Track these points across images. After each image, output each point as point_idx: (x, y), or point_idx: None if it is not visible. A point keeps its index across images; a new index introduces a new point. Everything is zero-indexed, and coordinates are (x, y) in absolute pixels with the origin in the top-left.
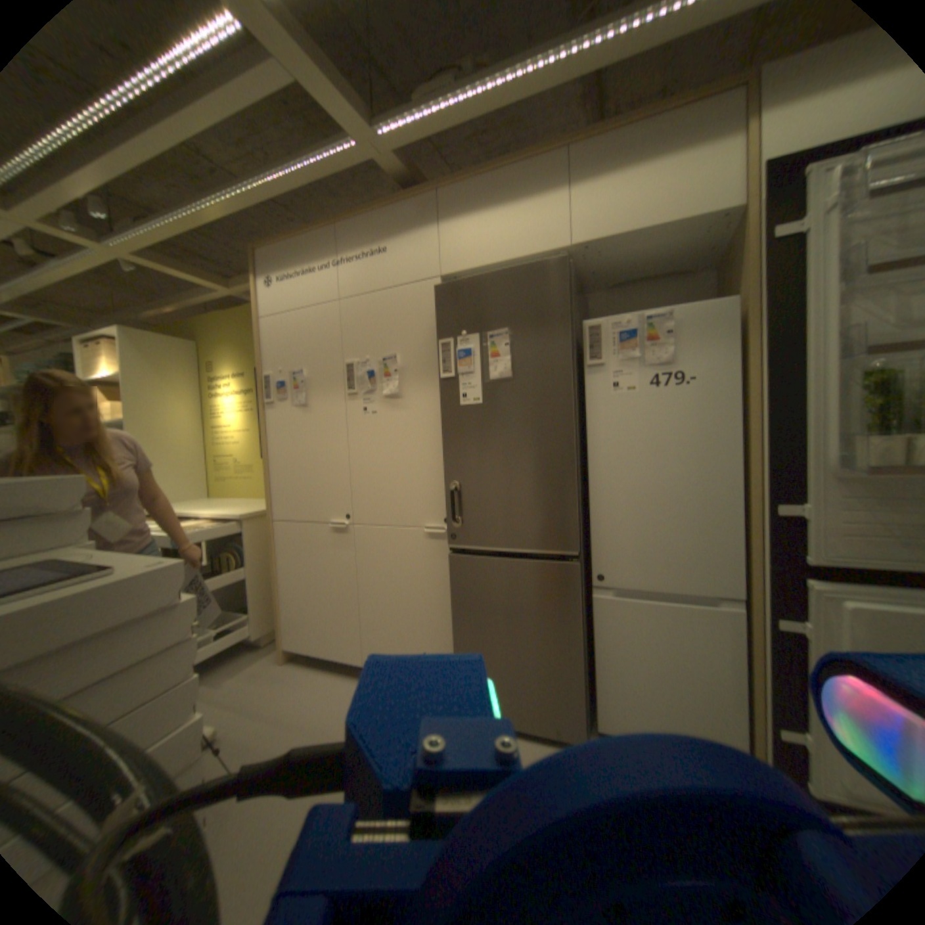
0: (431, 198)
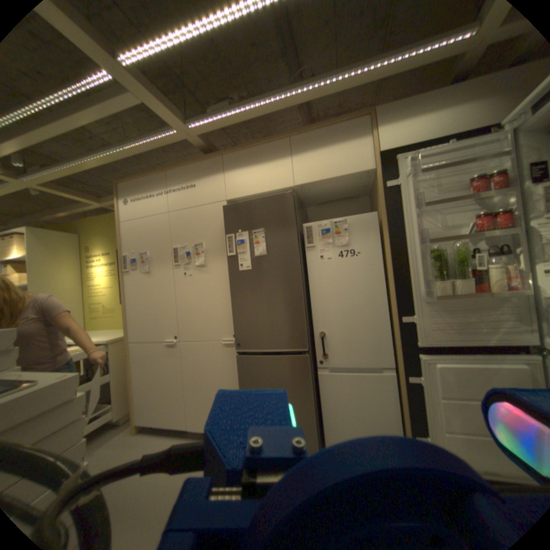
0: (219, 160)
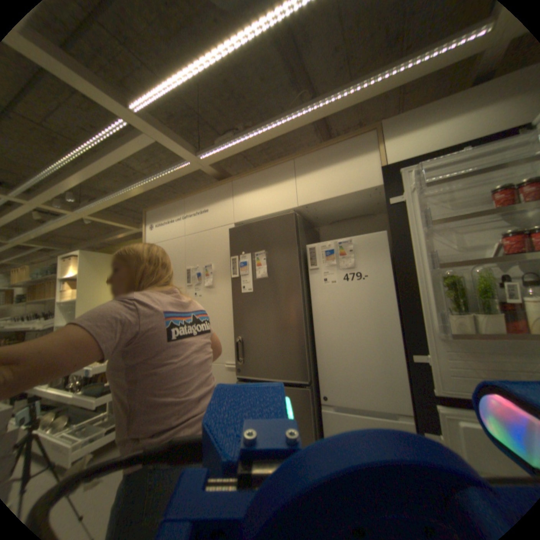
0: (229, 185)
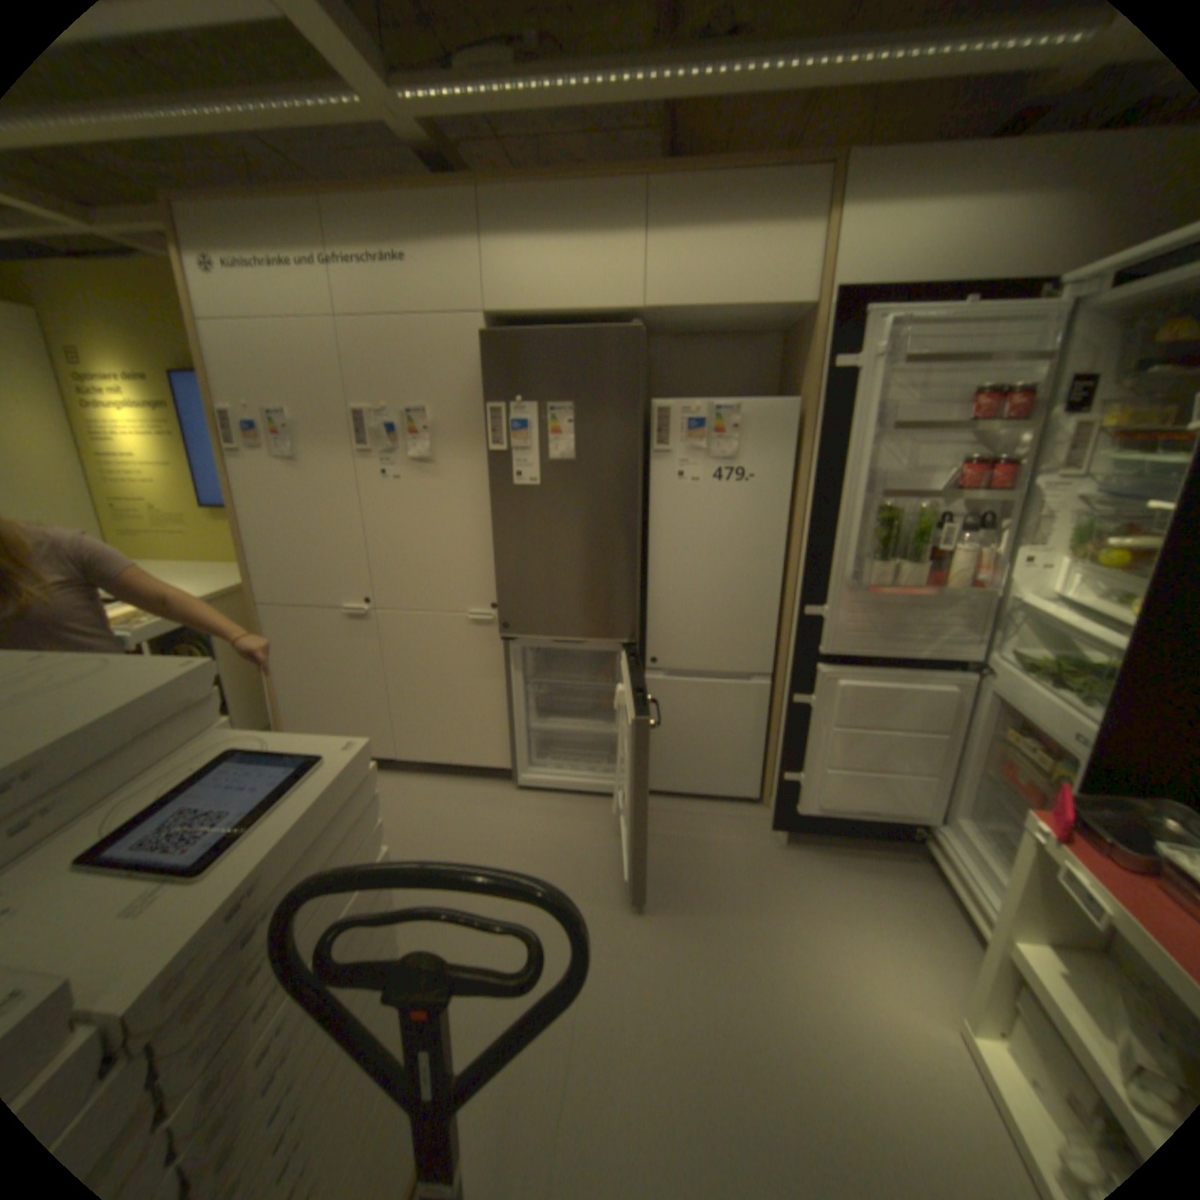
0: (471, 198)
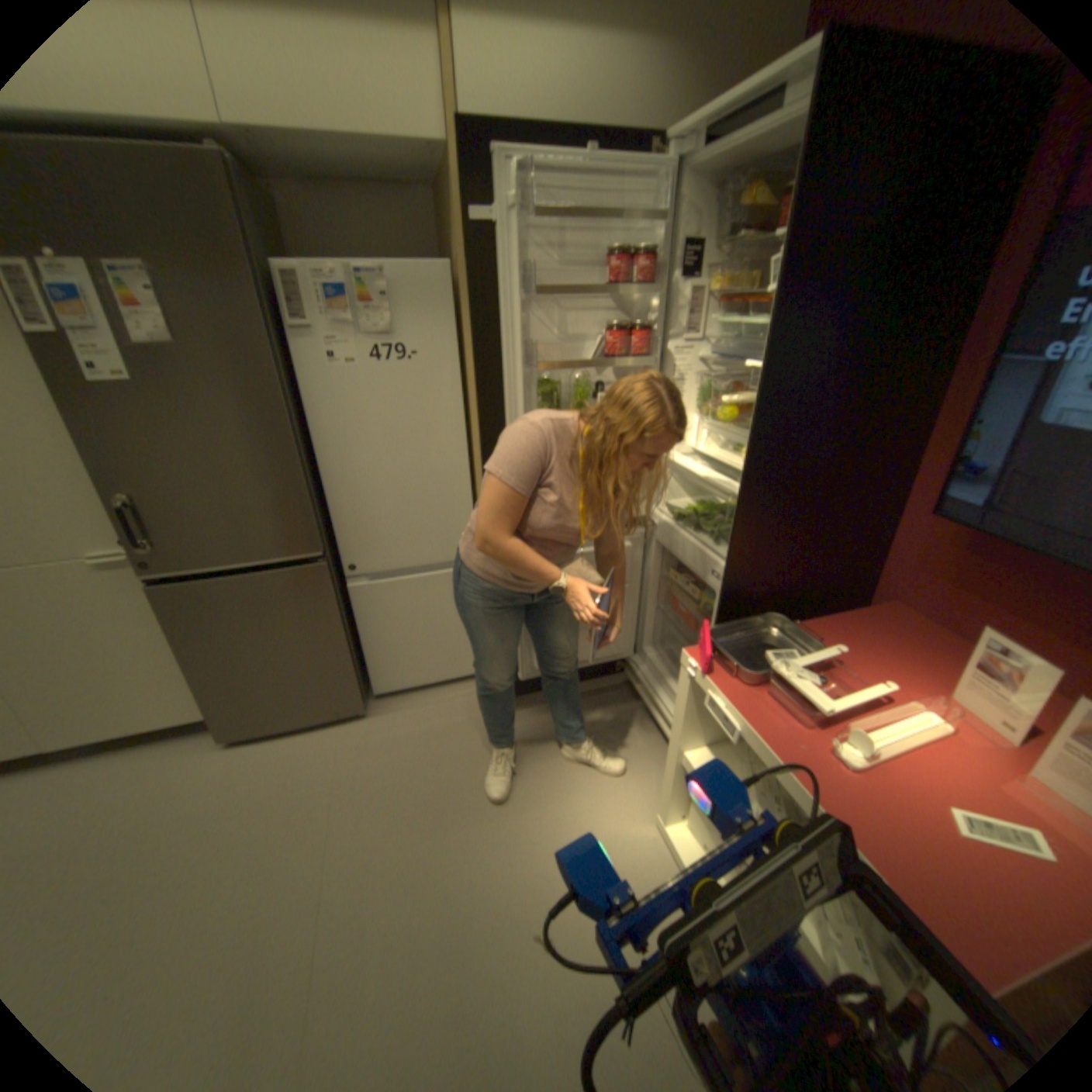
0: None
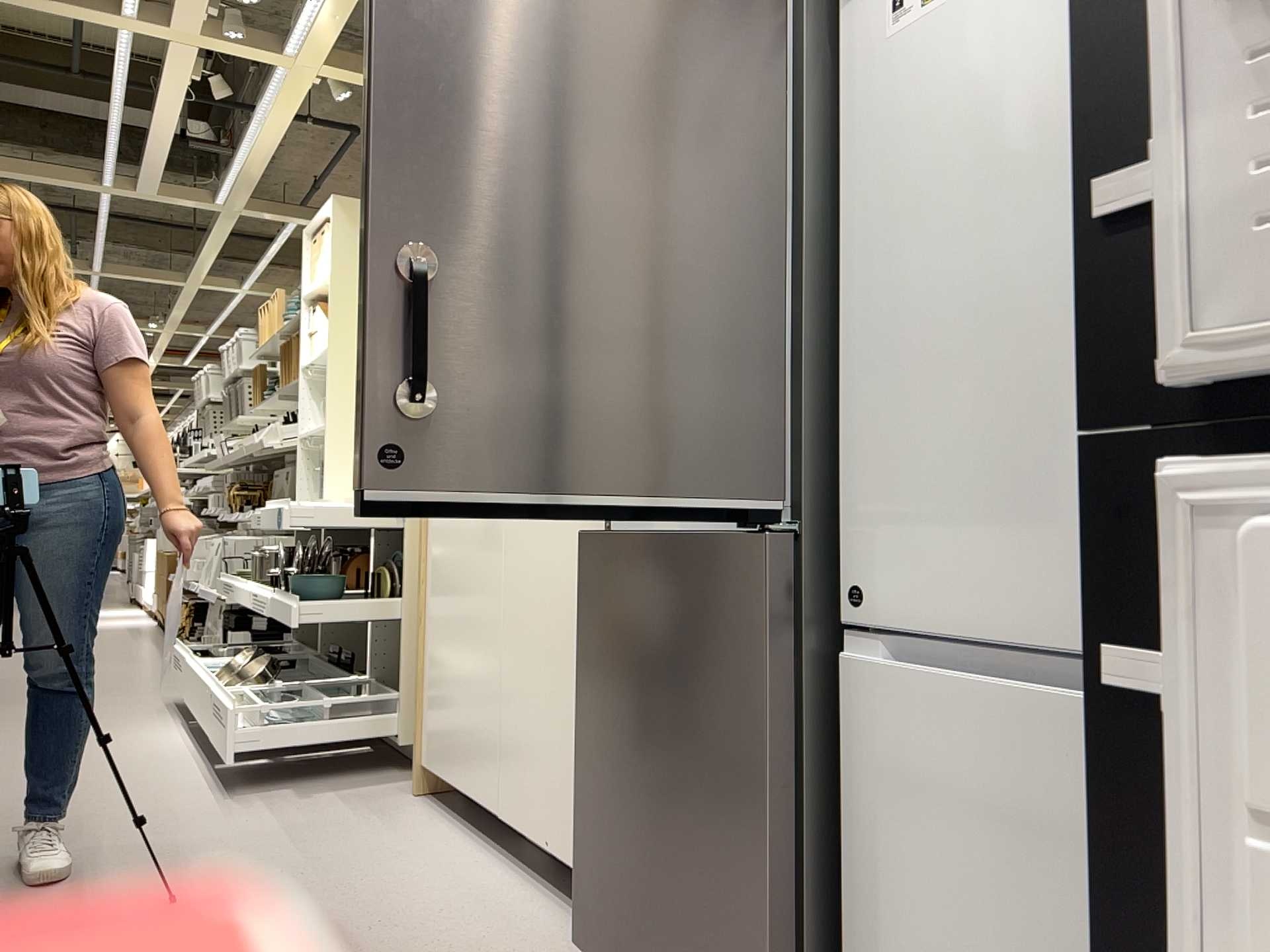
0: None
